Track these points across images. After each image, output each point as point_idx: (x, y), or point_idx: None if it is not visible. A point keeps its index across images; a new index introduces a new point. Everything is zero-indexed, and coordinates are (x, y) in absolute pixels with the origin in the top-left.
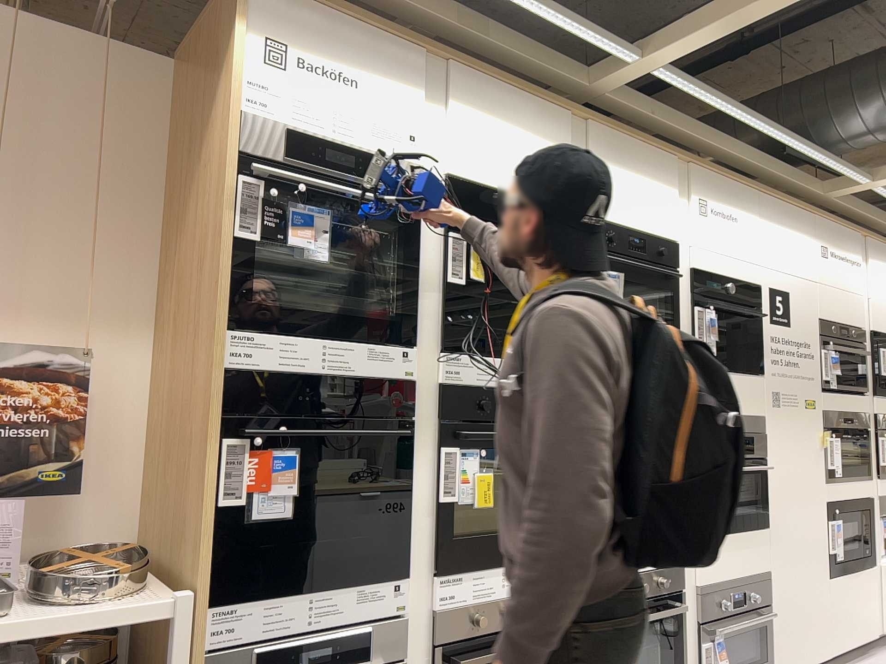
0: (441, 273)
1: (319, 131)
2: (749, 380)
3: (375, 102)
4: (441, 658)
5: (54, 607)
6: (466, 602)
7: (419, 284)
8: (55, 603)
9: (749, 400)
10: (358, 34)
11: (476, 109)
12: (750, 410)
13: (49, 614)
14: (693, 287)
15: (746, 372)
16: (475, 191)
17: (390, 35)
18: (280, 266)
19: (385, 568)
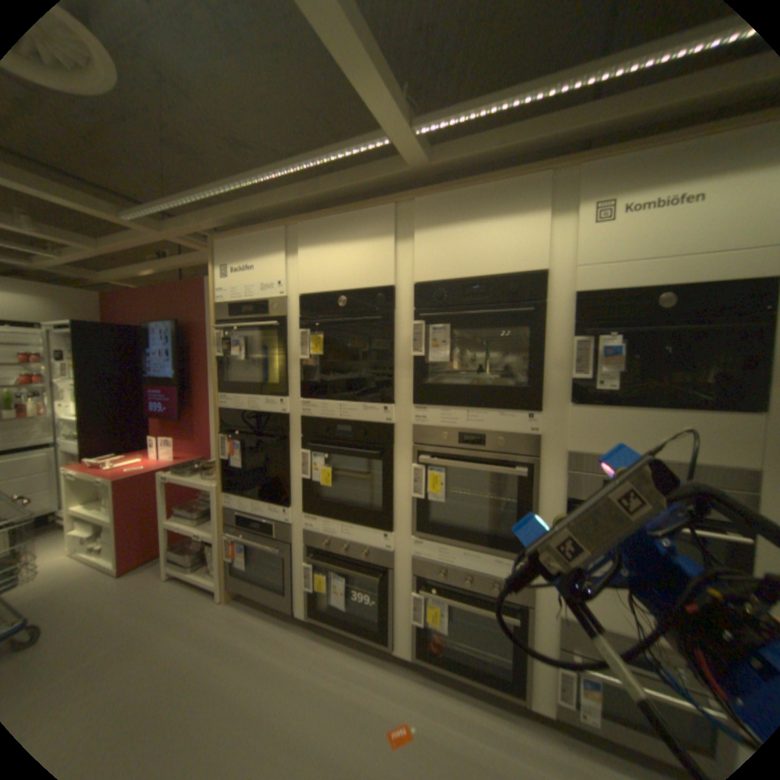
0: (300, 355)
1: (238, 300)
2: (714, 419)
3: (260, 273)
4: (307, 554)
5: (197, 480)
6: (319, 533)
7: (288, 364)
8: (202, 479)
9: (712, 447)
10: (250, 240)
11: (313, 246)
12: (711, 460)
13: (189, 482)
14: (577, 315)
15: (716, 409)
16: (319, 299)
17: (262, 231)
18: (246, 363)
19: (280, 502)
